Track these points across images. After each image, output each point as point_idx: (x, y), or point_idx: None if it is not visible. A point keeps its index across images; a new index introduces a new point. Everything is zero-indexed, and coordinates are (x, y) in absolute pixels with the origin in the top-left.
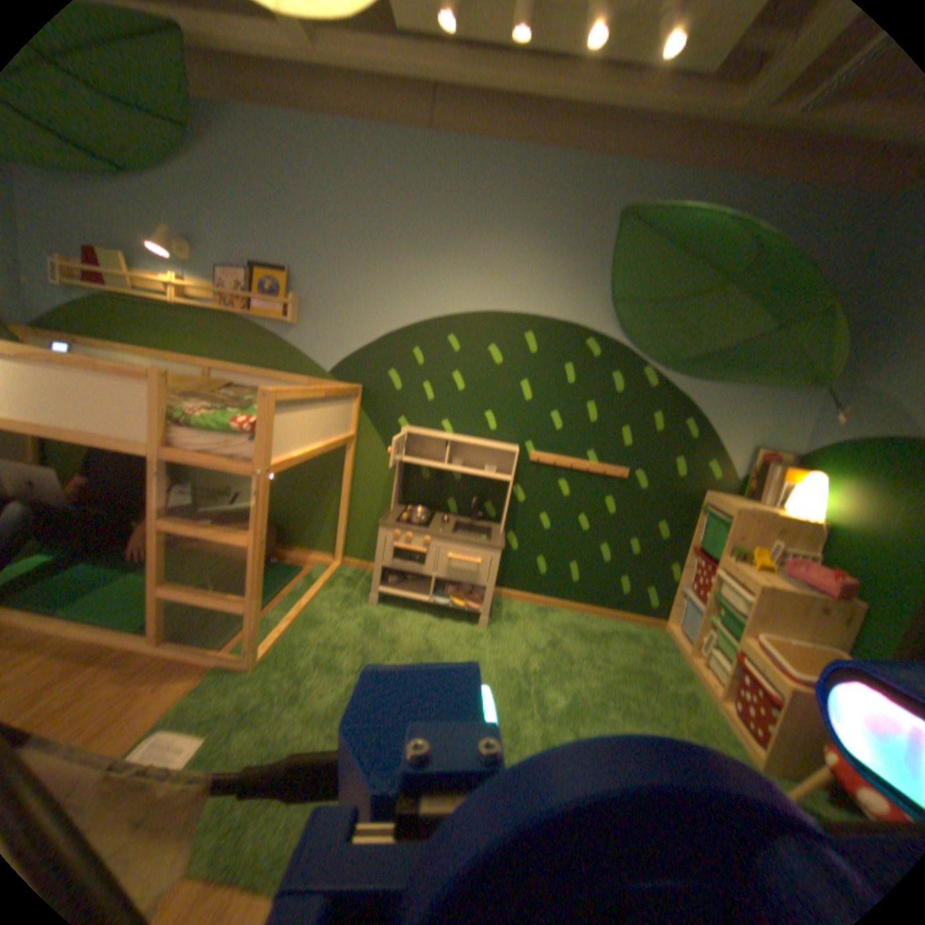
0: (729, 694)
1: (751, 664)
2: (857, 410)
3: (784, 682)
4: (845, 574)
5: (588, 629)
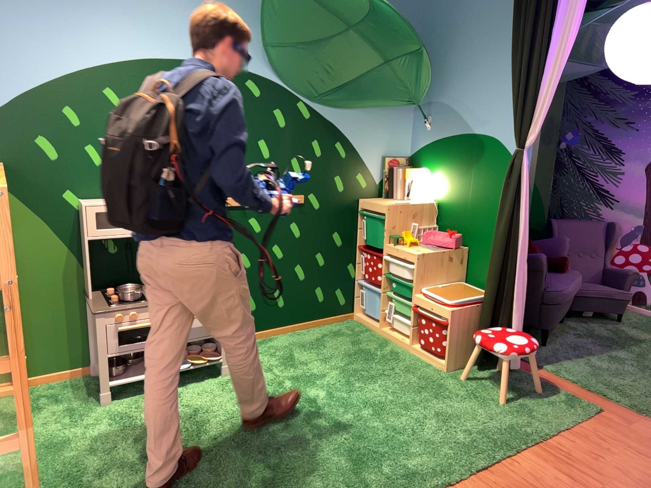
0: (414, 337)
1: (423, 310)
2: (435, 122)
3: (445, 308)
4: (452, 233)
5: (306, 340)
